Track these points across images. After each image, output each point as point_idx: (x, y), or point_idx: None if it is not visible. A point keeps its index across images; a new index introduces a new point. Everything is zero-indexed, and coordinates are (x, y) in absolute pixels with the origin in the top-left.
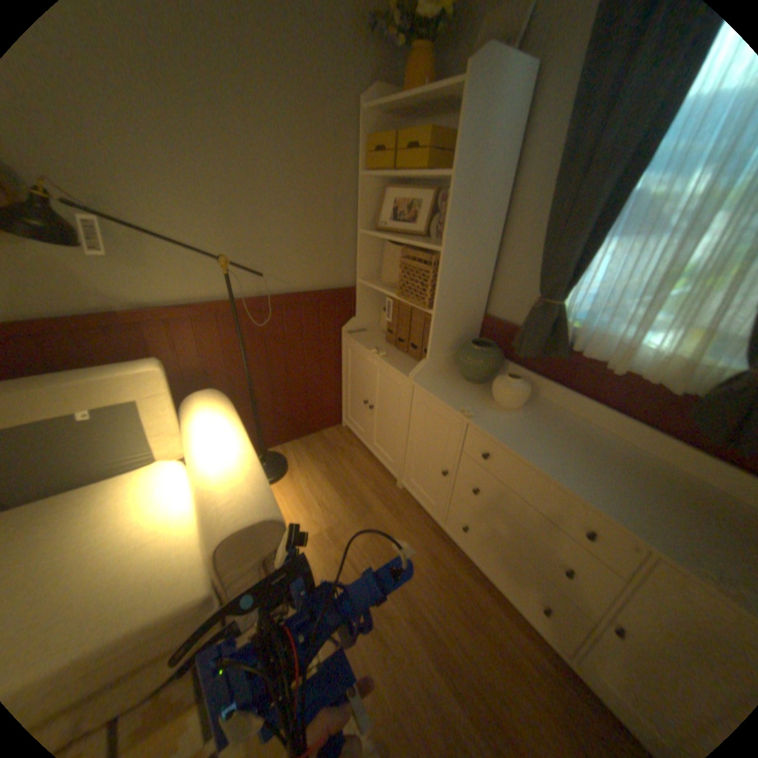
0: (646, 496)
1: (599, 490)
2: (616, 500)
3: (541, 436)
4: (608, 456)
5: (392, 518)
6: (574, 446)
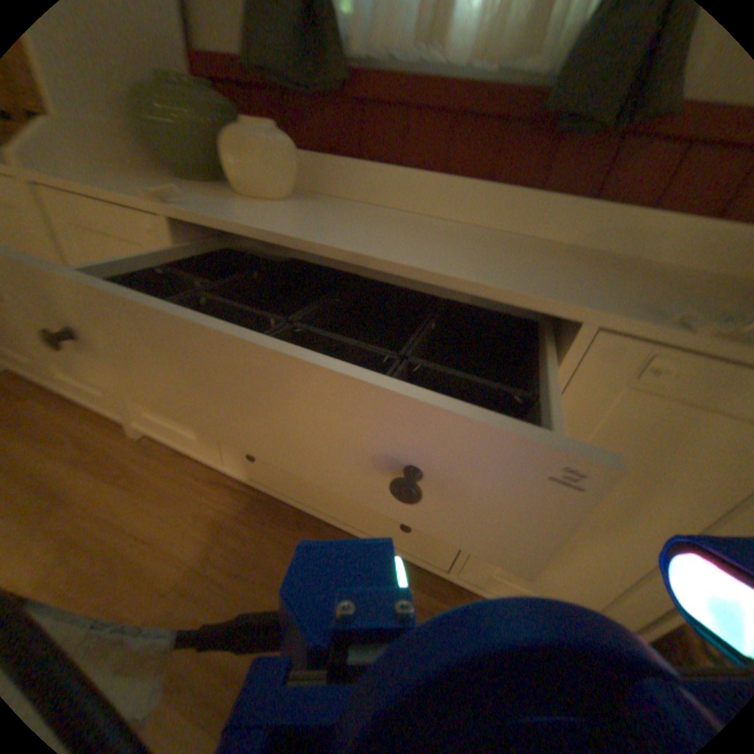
0: (523, 259)
1: (457, 260)
2: (490, 267)
3: (334, 219)
4: (445, 232)
5: (120, 498)
6: (391, 226)
